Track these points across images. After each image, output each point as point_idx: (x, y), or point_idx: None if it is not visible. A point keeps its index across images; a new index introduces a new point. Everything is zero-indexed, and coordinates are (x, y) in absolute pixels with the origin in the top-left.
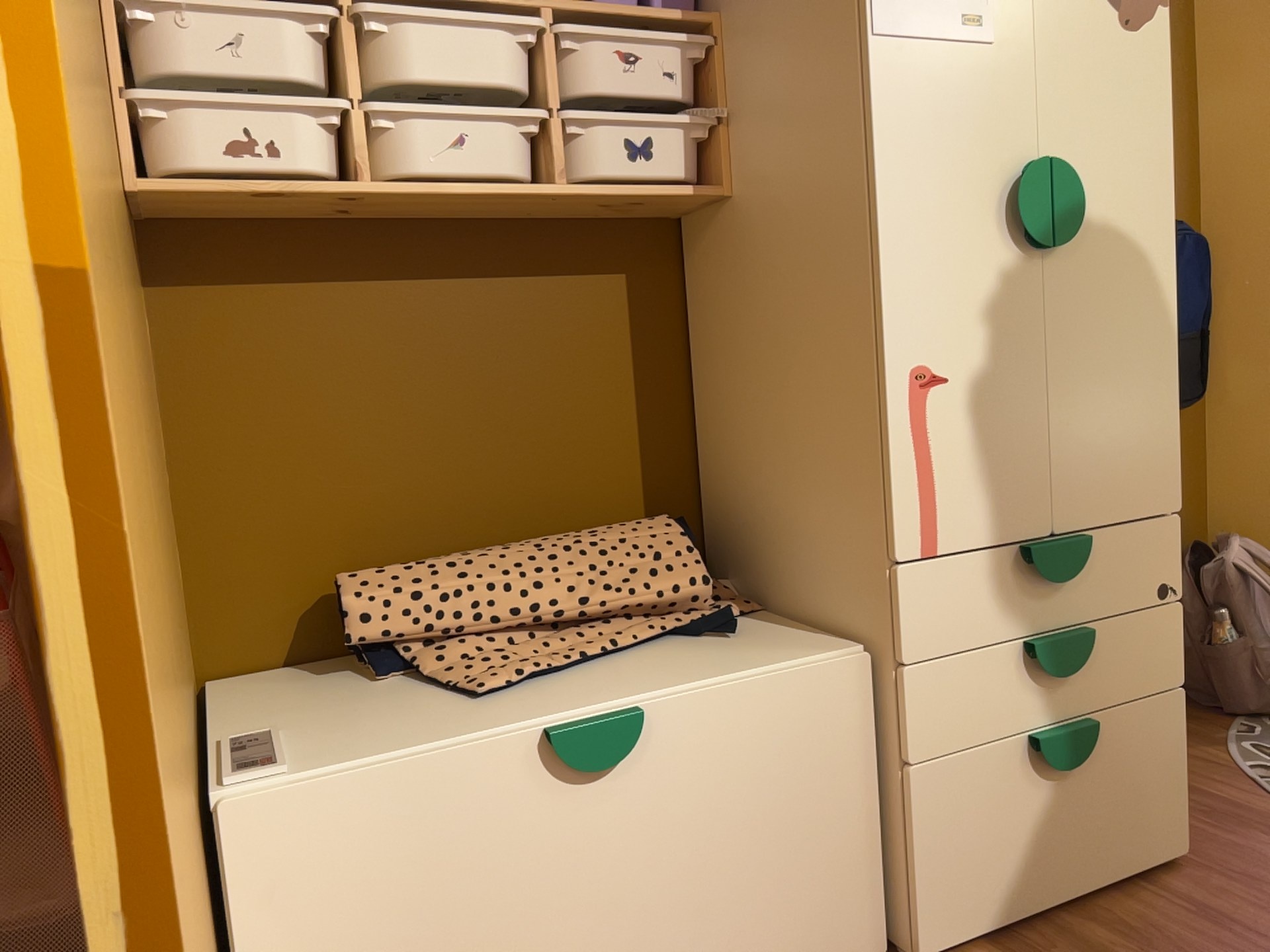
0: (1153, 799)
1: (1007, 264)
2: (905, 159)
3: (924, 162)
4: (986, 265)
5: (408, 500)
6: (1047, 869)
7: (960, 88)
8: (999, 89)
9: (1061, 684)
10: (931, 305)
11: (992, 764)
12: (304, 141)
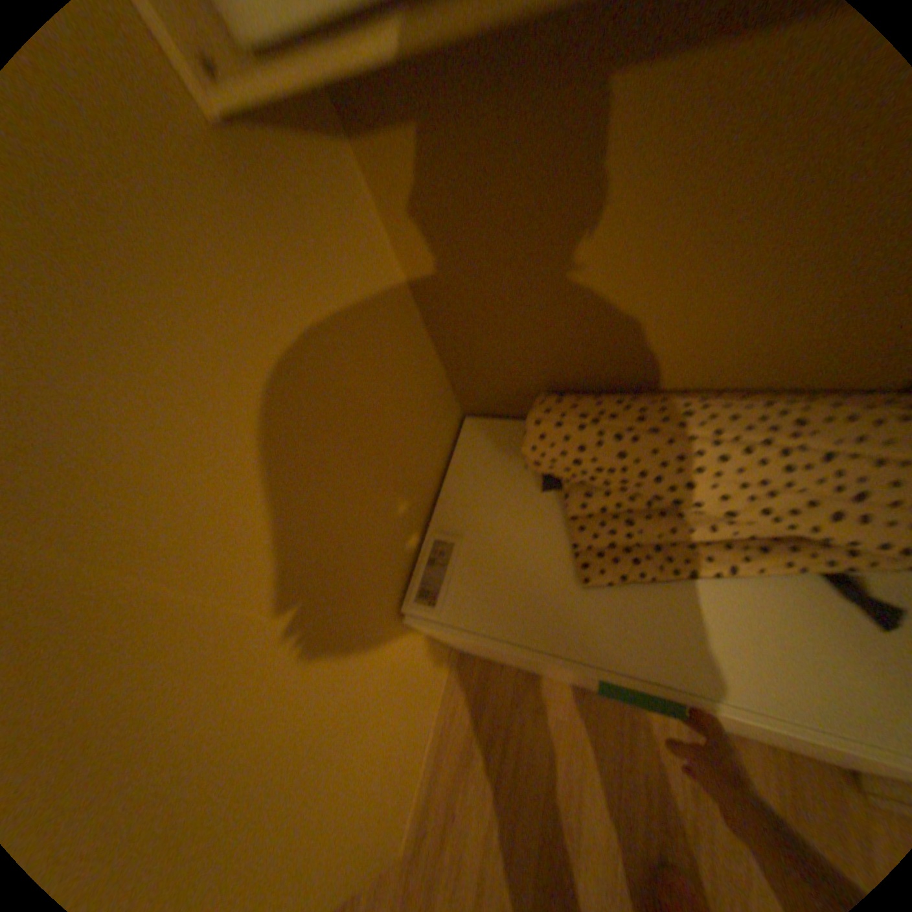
0: None
1: None
2: None
3: None
4: None
5: (609, 337)
6: None
7: None
8: None
9: None
10: None
11: None
12: None
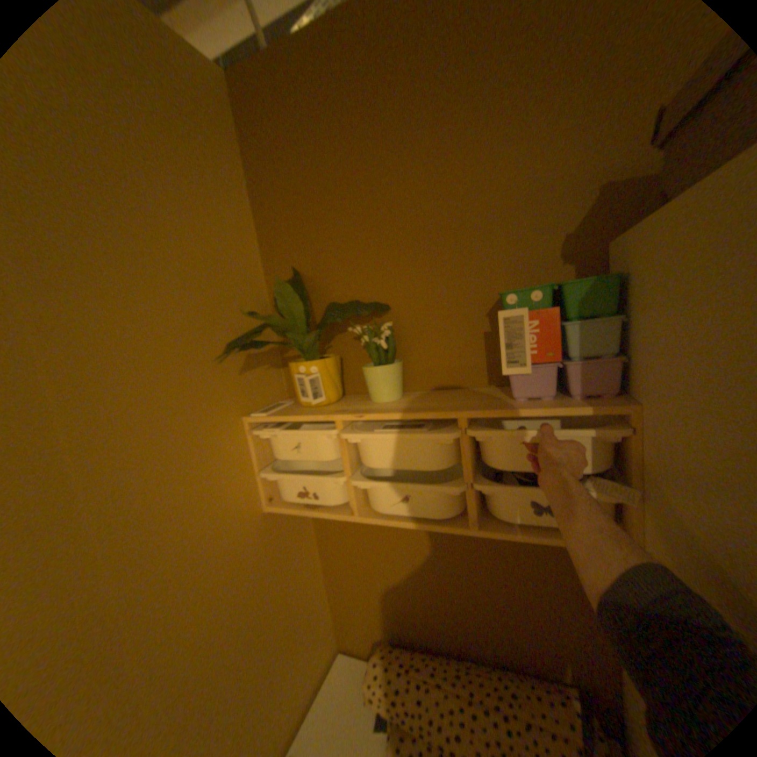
0: None
1: None
2: None
3: None
4: None
5: (417, 614)
6: None
7: None
8: None
9: None
10: None
11: None
12: (328, 489)
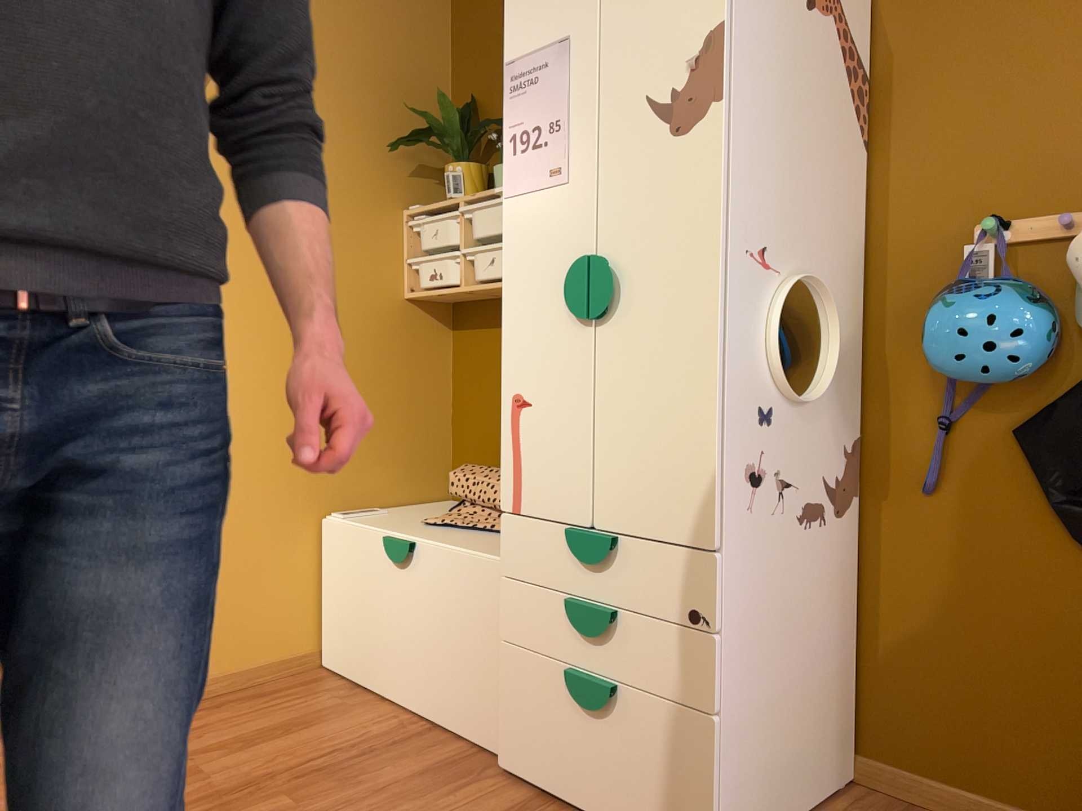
0: (673, 798)
1: (569, 329)
2: (515, 267)
3: (524, 267)
4: (556, 330)
5: None
6: (578, 778)
7: (547, 216)
8: (570, 211)
9: (590, 643)
10: (524, 355)
11: (544, 672)
12: (448, 269)
